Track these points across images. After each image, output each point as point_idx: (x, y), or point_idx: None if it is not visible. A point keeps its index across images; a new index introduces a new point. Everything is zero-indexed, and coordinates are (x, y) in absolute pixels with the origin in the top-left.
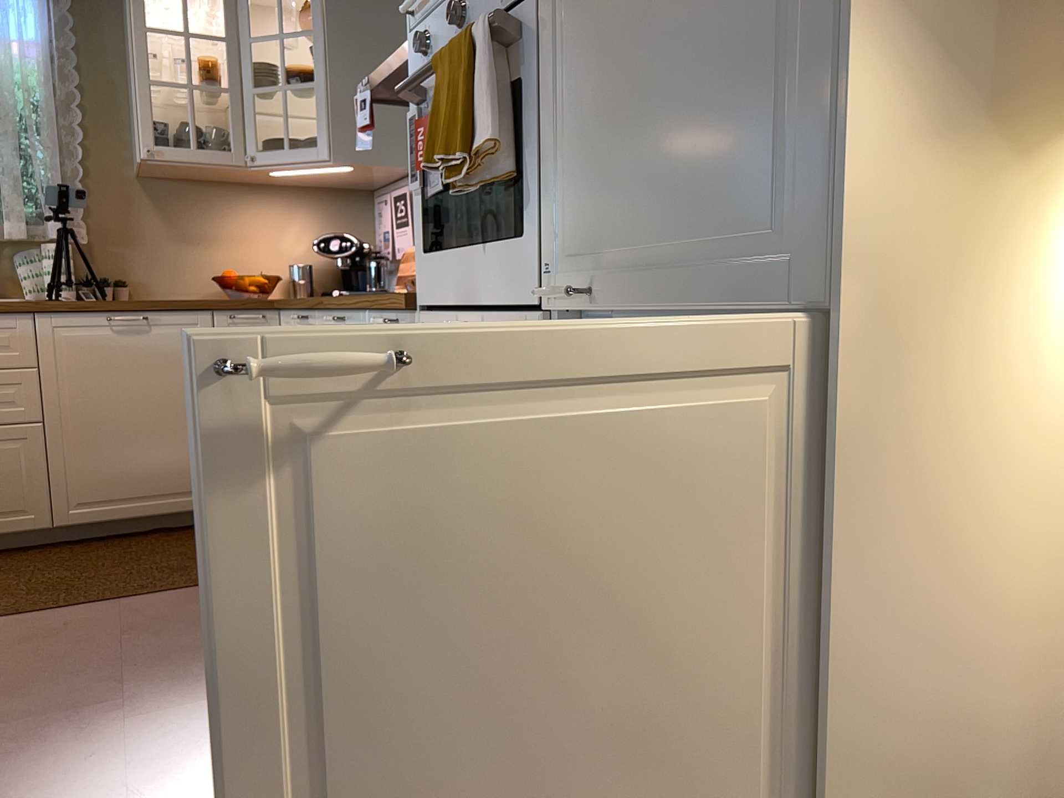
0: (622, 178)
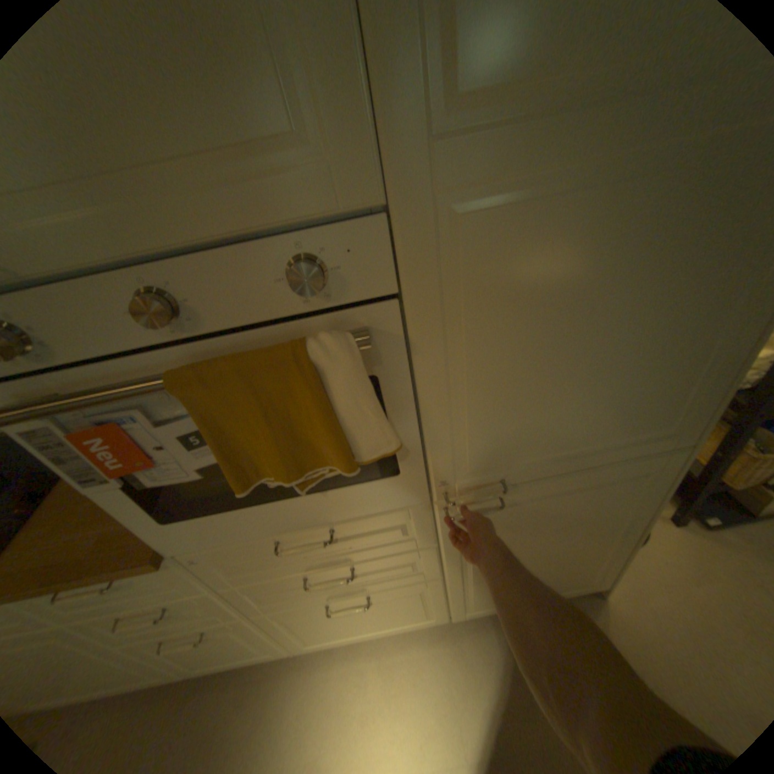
0: (535, 427)
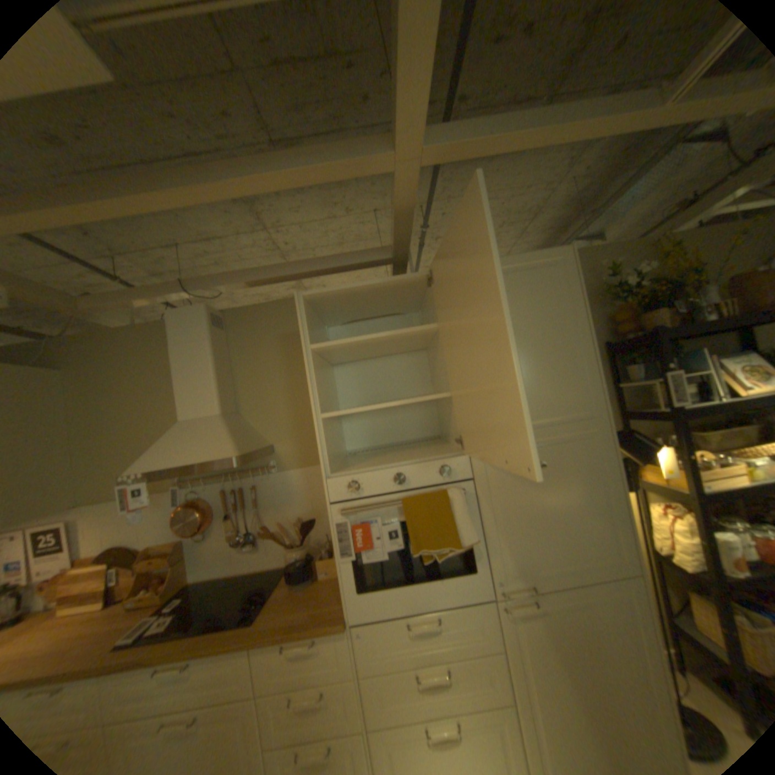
0: (540, 548)
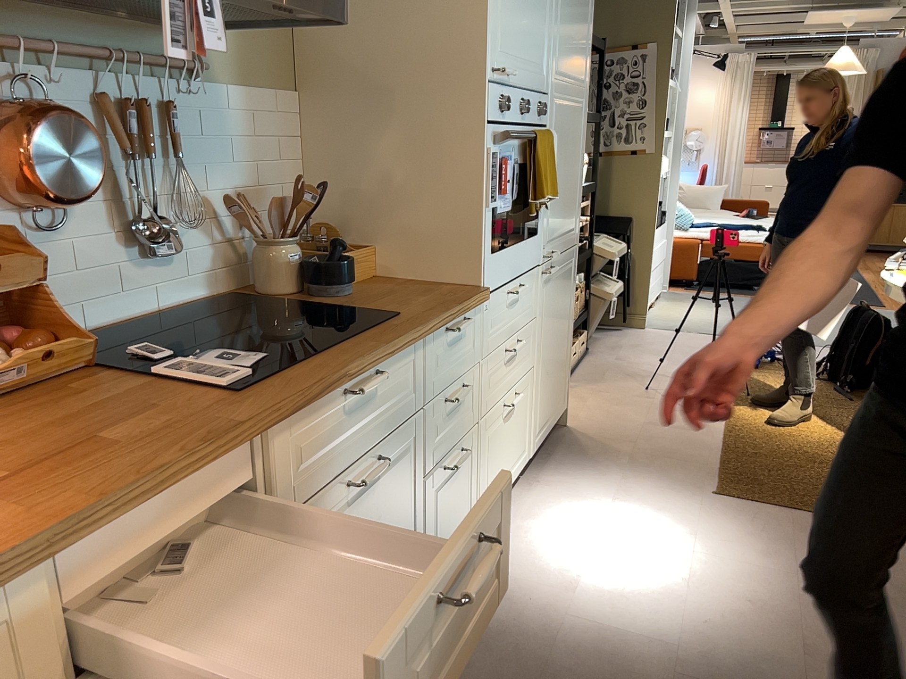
0: (559, 211)
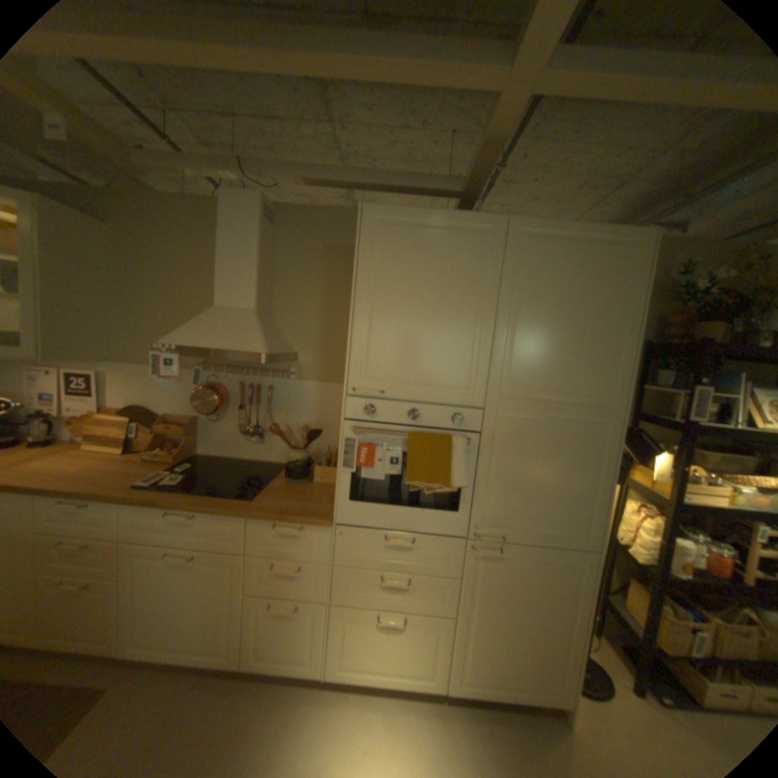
0: (521, 507)
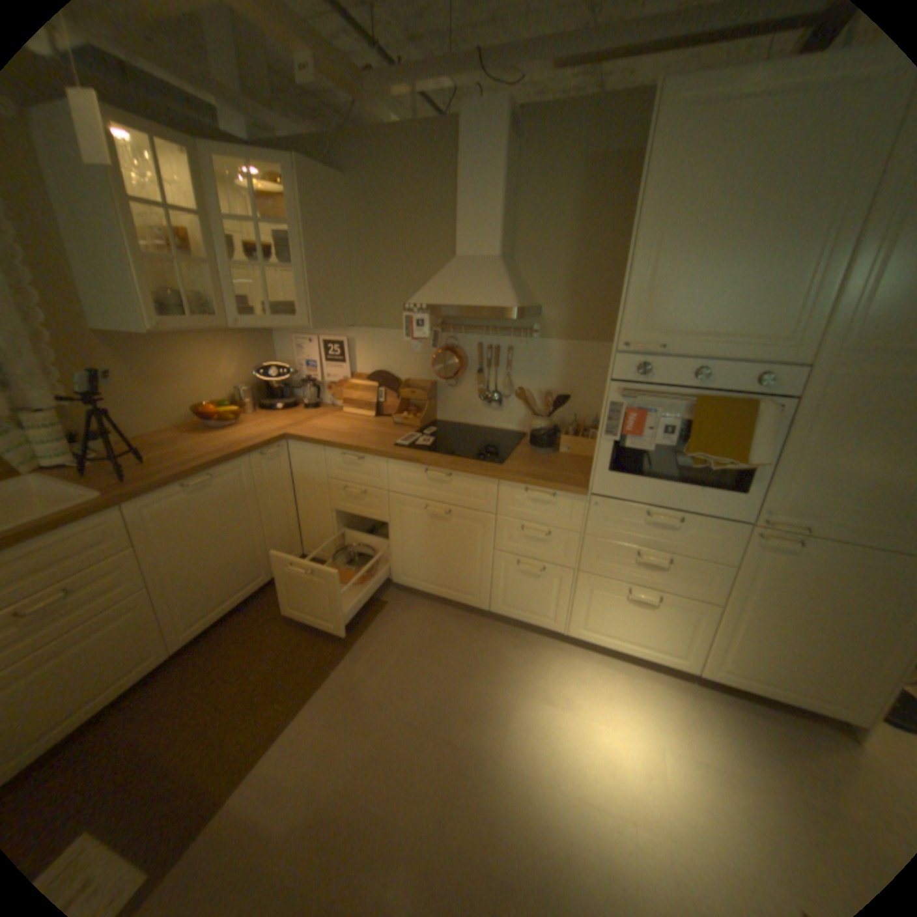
0: (845, 494)
